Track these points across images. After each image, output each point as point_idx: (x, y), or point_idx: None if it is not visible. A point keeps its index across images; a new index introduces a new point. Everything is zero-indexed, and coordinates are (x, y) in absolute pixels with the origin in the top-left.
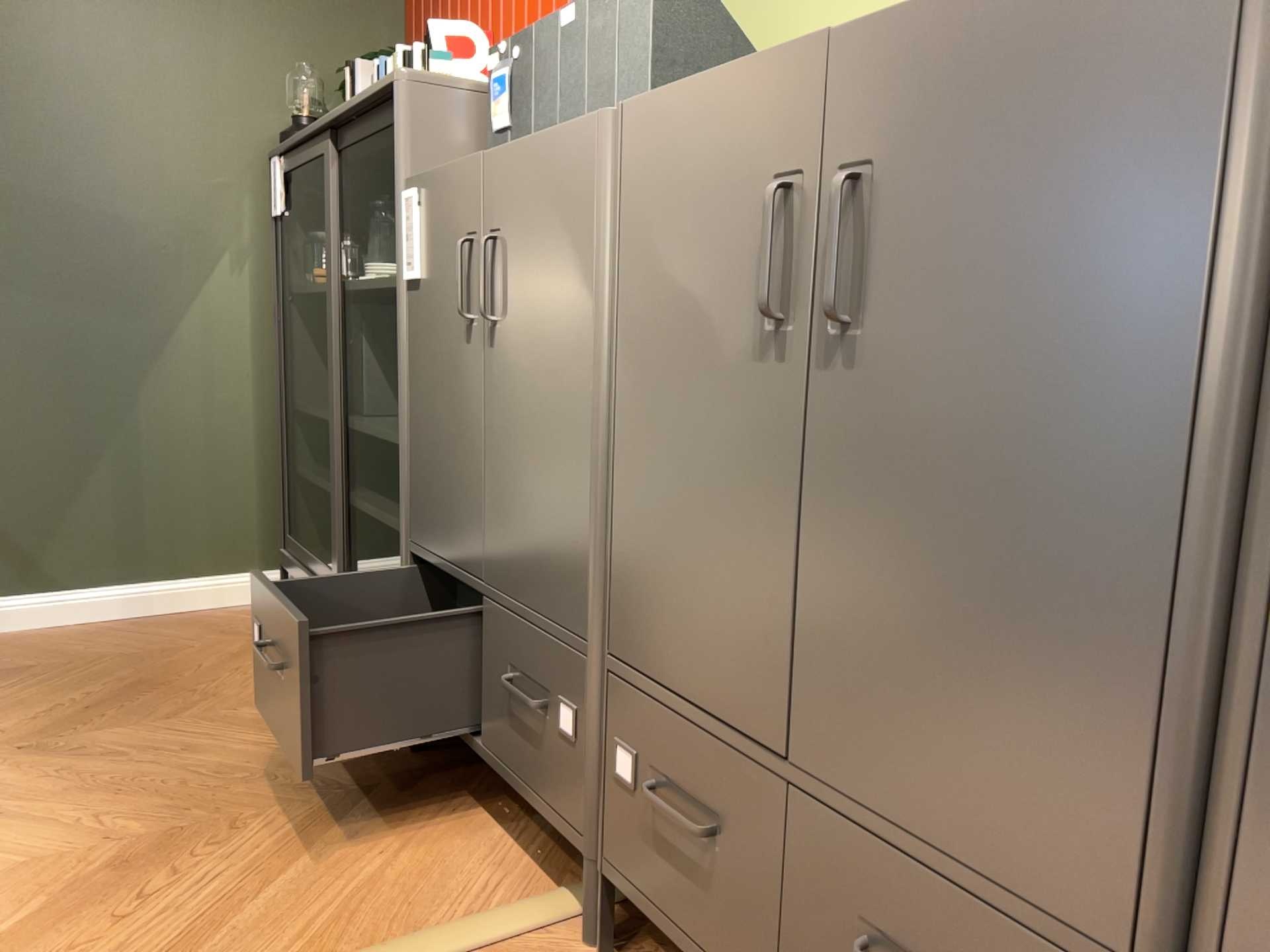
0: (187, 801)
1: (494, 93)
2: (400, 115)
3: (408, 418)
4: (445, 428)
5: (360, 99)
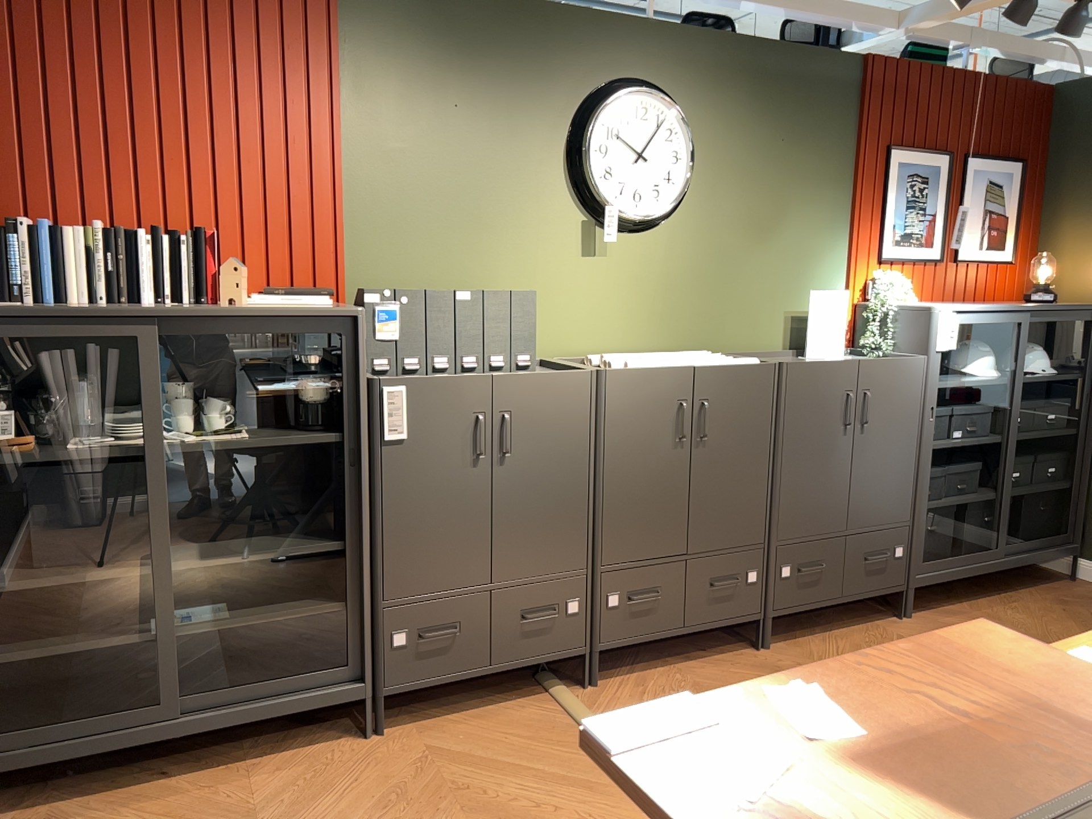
0: (420, 814)
1: (377, 315)
2: (361, 335)
3: (381, 525)
4: (443, 518)
5: (270, 309)
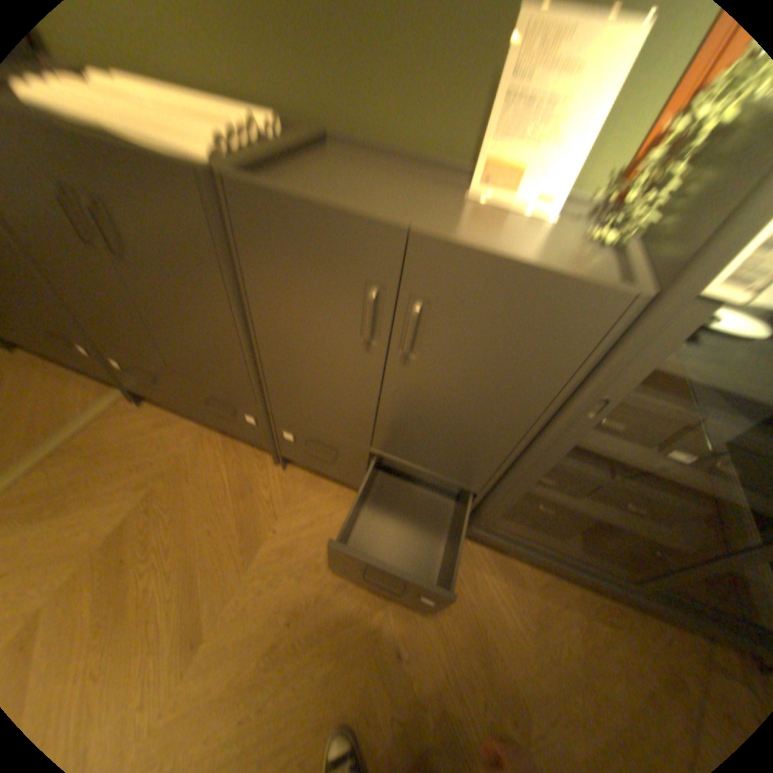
0: None
1: None
2: None
3: None
4: None
5: None
